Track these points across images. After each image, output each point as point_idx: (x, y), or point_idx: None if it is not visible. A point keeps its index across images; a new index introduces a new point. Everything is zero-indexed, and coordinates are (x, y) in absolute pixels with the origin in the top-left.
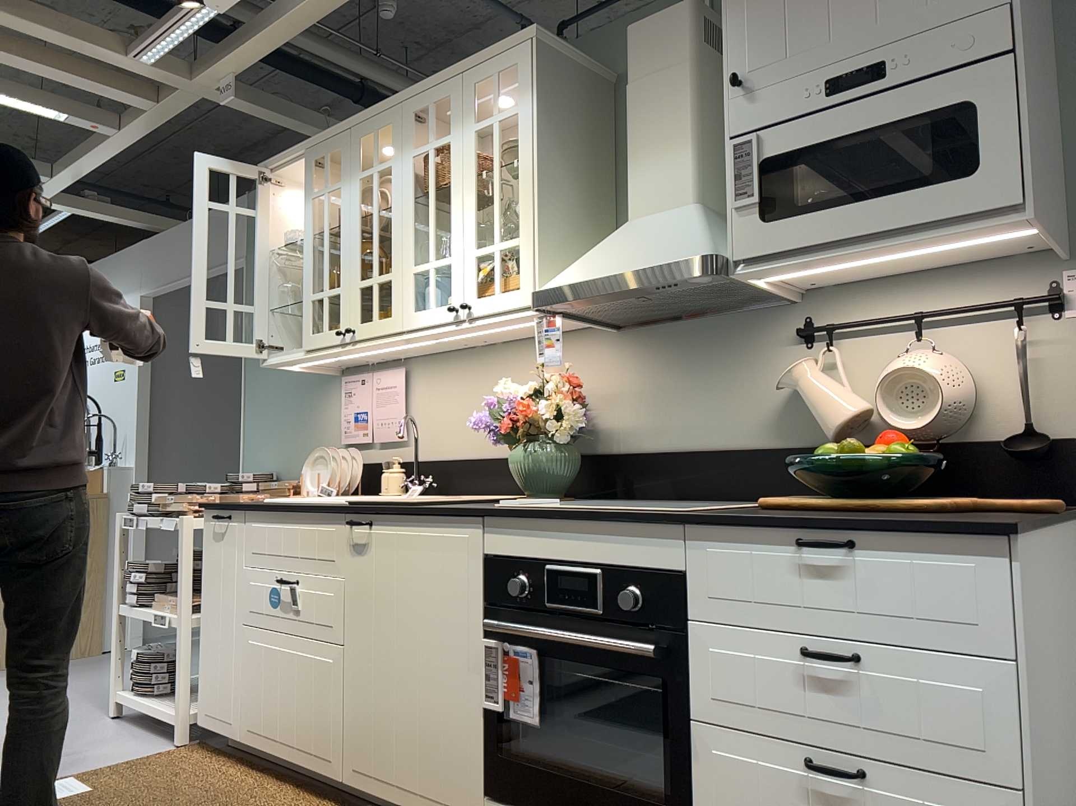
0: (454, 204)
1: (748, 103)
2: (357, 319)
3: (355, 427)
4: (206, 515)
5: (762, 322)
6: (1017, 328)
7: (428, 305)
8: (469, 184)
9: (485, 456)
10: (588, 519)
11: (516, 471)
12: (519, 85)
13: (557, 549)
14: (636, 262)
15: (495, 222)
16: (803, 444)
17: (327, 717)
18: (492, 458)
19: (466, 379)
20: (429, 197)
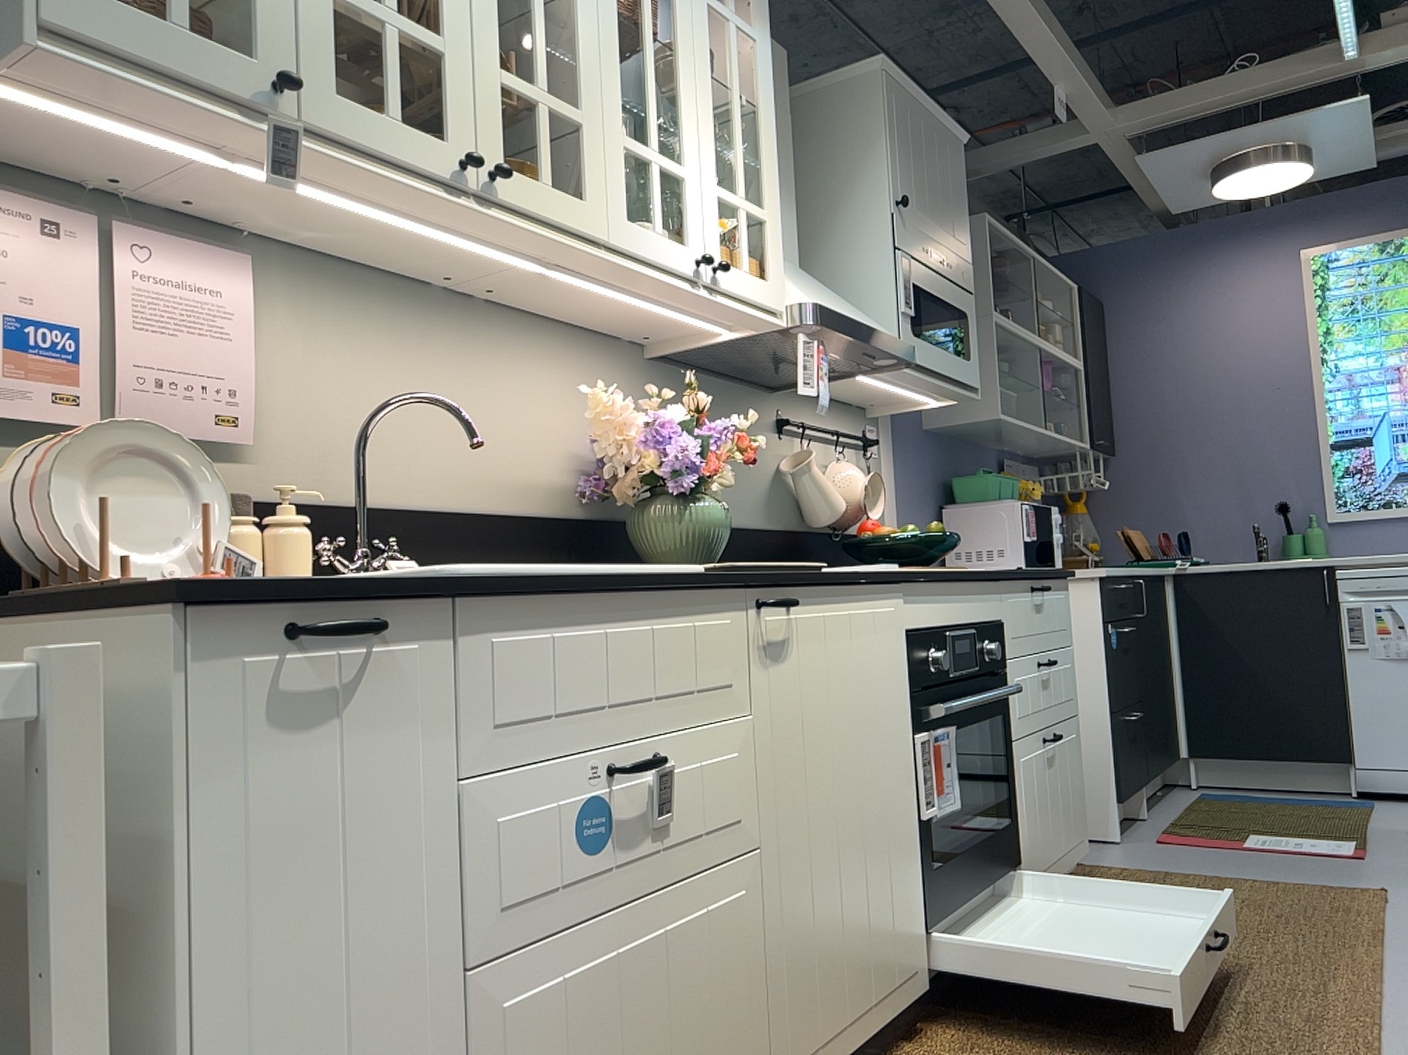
0: (687, 89)
1: (905, 228)
2: (501, 154)
3: (16, 369)
4: (191, 632)
5: (758, 403)
6: (864, 458)
7: (652, 225)
8: (706, 77)
9: (466, 509)
10: (972, 579)
11: (693, 533)
12: (758, 6)
13: (951, 613)
14: (866, 321)
15: (741, 167)
16: (785, 528)
17: (743, 1015)
18: (482, 514)
19: (416, 346)
20: (645, 37)
